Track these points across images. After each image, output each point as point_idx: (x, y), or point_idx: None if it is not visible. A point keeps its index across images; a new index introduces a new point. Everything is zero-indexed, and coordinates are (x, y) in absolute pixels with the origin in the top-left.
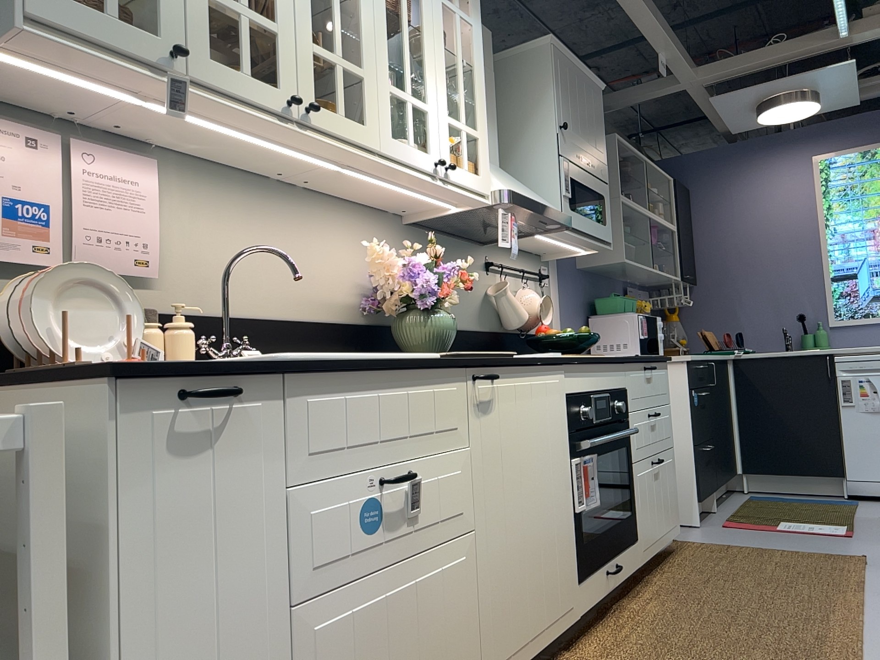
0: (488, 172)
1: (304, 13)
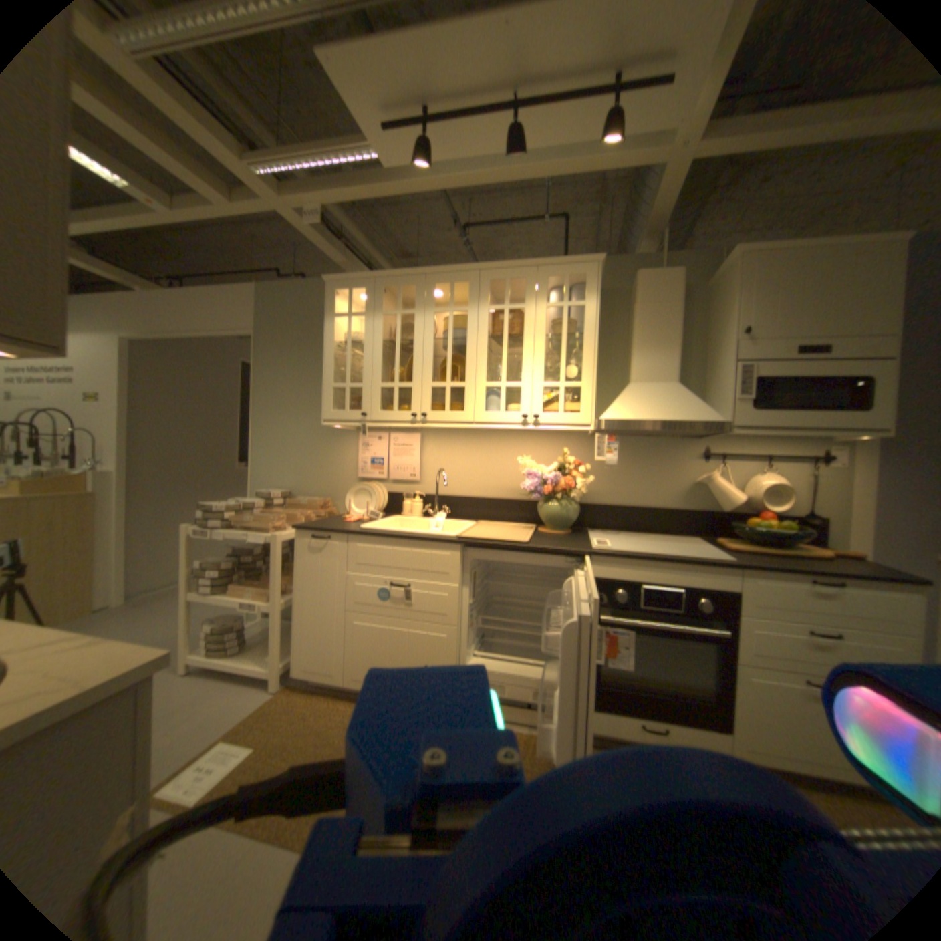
0: (586, 409)
1: (426, 371)
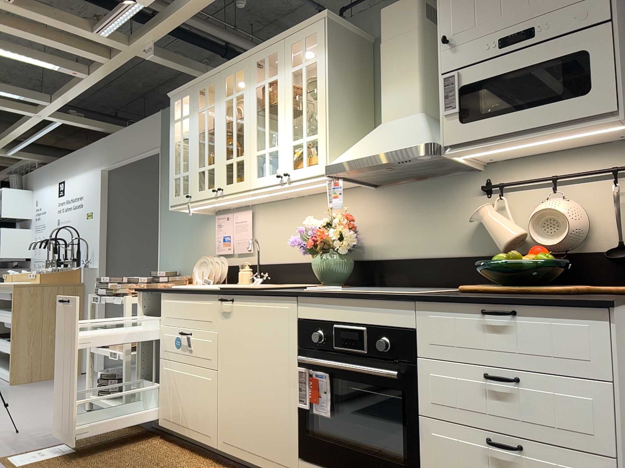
0: (322, 158)
1: (222, 151)
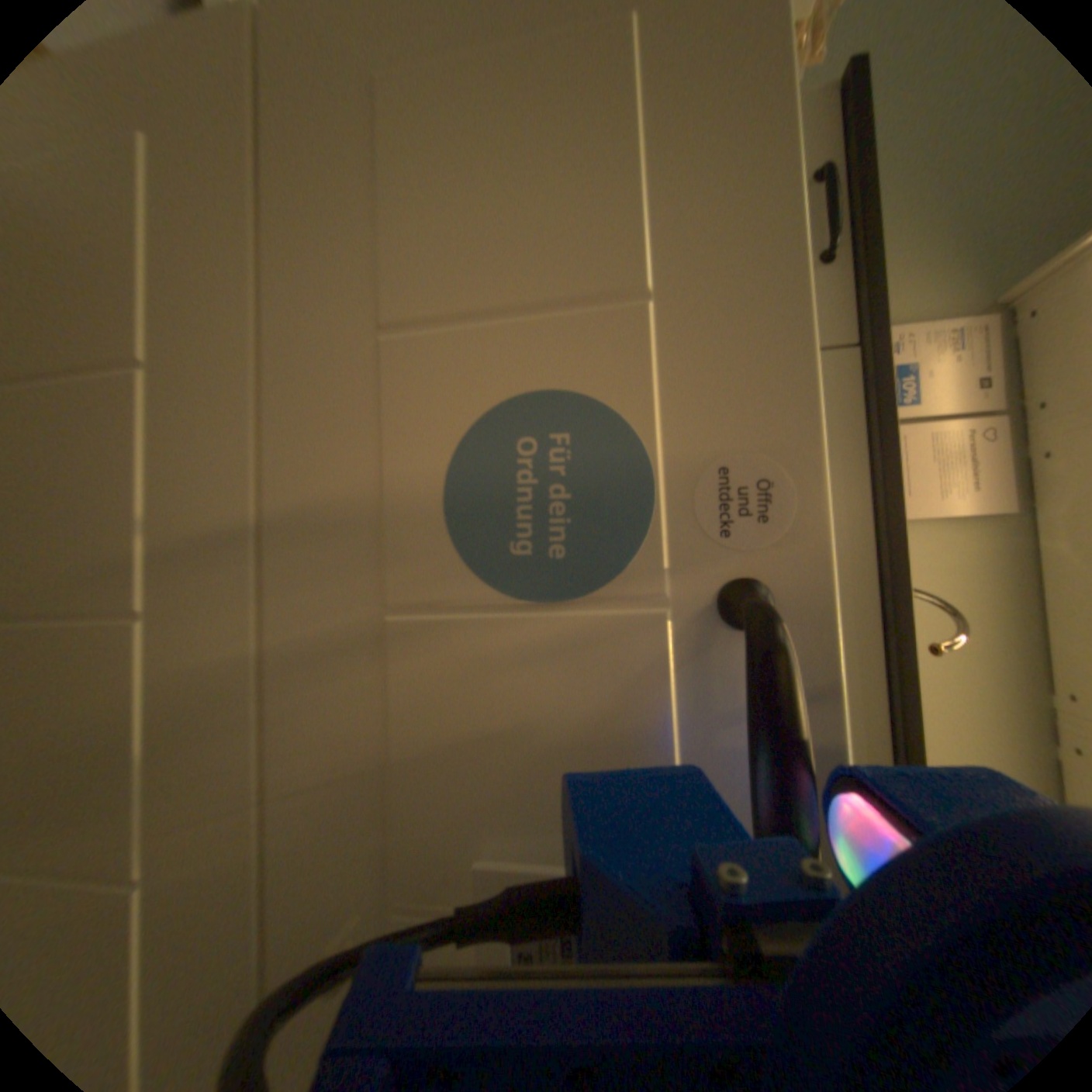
0: None
1: None
